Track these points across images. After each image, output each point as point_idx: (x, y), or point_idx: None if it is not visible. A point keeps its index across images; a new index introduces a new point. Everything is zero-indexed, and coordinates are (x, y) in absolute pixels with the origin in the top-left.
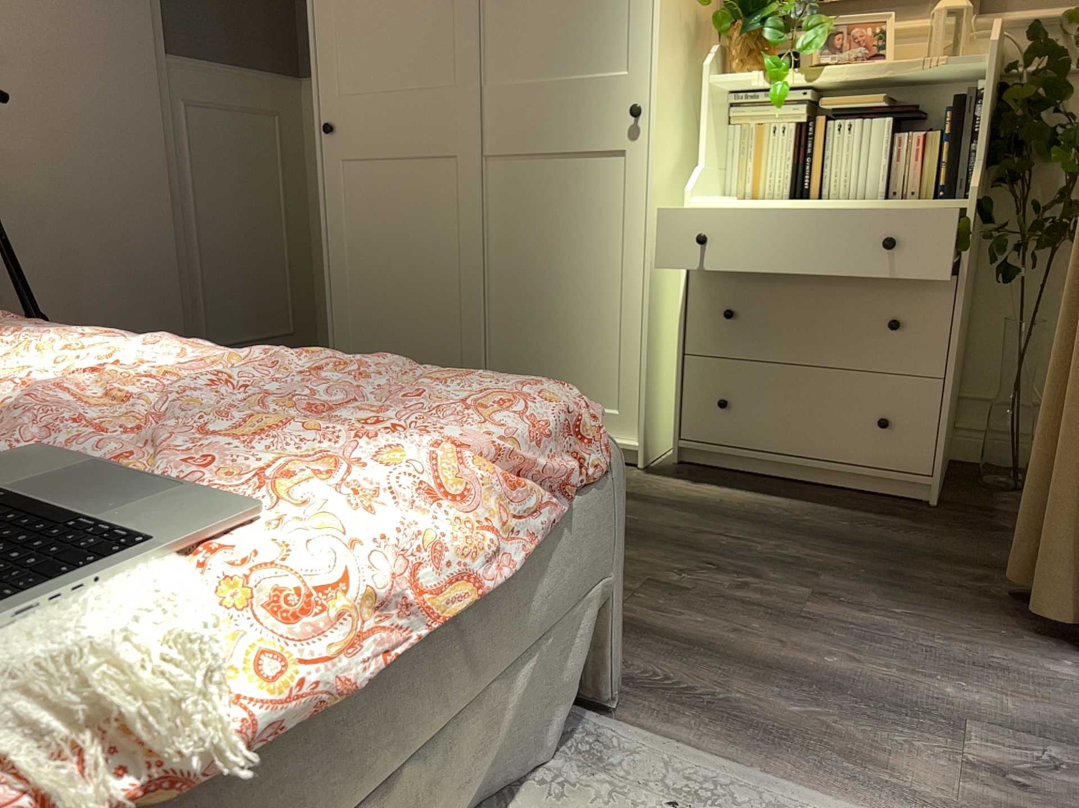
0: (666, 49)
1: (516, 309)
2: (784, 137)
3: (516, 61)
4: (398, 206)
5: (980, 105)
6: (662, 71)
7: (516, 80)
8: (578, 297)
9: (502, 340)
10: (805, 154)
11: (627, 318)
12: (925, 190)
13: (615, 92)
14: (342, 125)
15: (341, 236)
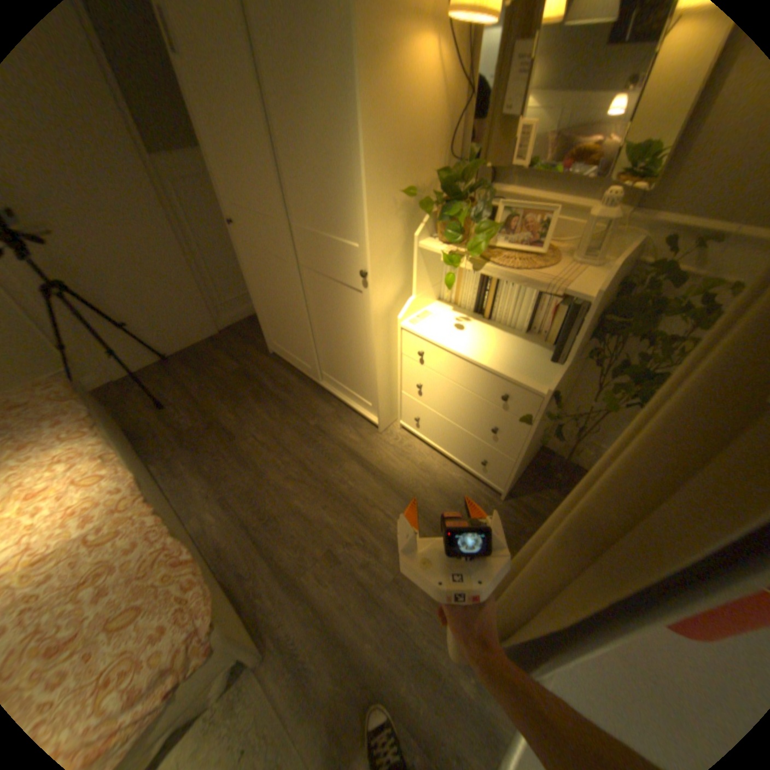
0: (380, 236)
1: (326, 343)
2: (474, 275)
3: (303, 213)
4: (268, 274)
5: (589, 313)
6: (376, 253)
7: (305, 226)
8: (350, 351)
9: (323, 353)
10: (485, 289)
11: (370, 371)
12: (550, 336)
13: (353, 255)
14: (234, 221)
15: (250, 279)
